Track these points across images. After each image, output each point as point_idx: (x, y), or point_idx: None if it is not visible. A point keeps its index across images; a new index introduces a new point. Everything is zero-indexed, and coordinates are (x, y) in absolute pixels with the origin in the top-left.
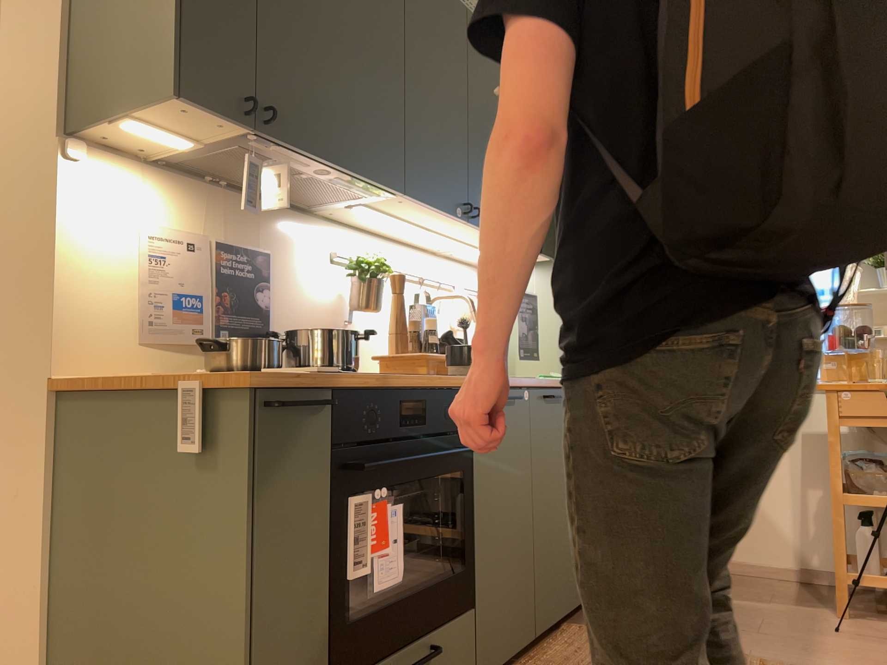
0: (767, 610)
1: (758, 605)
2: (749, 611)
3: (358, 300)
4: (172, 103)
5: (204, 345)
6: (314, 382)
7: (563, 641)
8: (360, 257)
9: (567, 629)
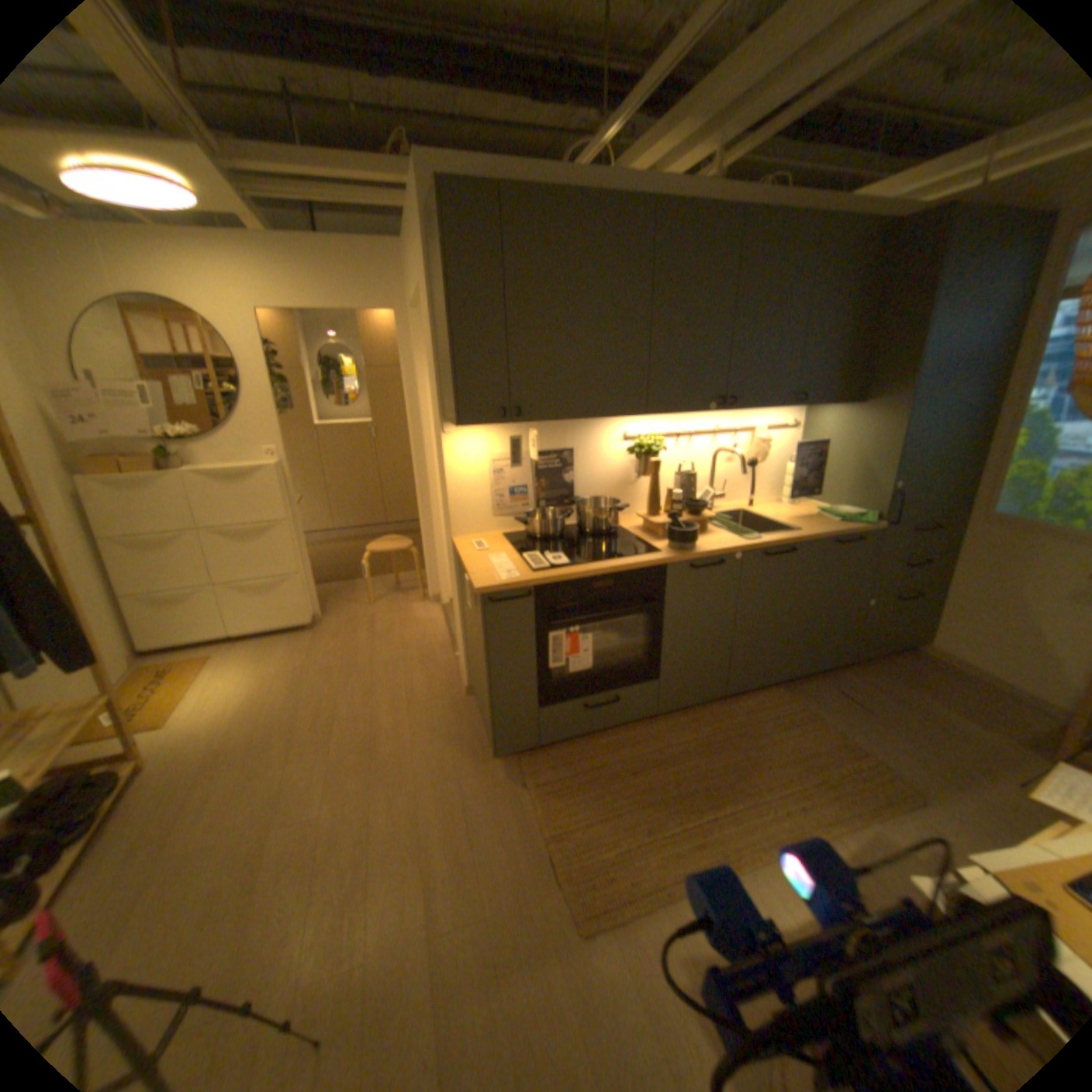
0: (976, 740)
1: (975, 731)
2: (956, 733)
3: (637, 469)
4: (459, 427)
5: (523, 516)
6: (519, 586)
7: (759, 700)
8: (640, 440)
9: (772, 692)
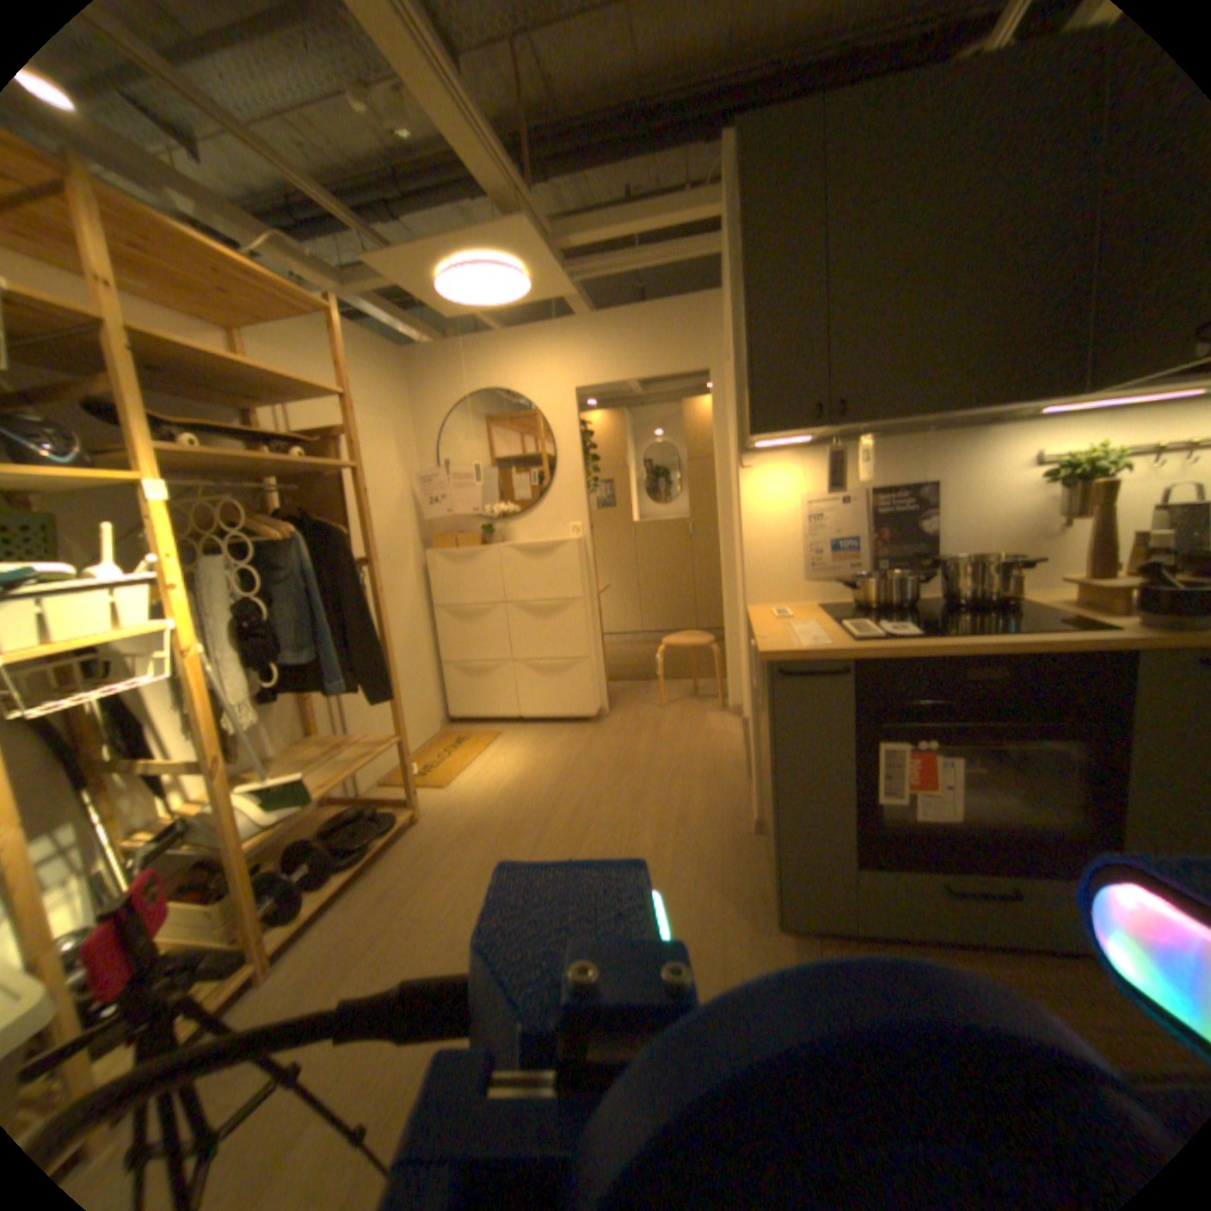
0: None
1: None
2: None
3: (1069, 505)
4: (757, 435)
5: (854, 578)
6: (832, 655)
7: None
8: (1075, 455)
9: None
